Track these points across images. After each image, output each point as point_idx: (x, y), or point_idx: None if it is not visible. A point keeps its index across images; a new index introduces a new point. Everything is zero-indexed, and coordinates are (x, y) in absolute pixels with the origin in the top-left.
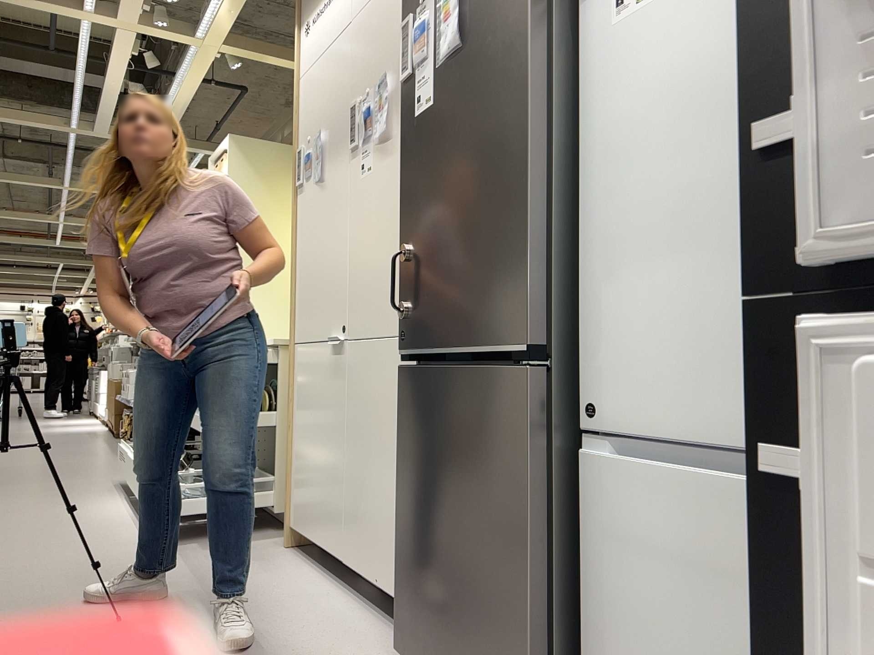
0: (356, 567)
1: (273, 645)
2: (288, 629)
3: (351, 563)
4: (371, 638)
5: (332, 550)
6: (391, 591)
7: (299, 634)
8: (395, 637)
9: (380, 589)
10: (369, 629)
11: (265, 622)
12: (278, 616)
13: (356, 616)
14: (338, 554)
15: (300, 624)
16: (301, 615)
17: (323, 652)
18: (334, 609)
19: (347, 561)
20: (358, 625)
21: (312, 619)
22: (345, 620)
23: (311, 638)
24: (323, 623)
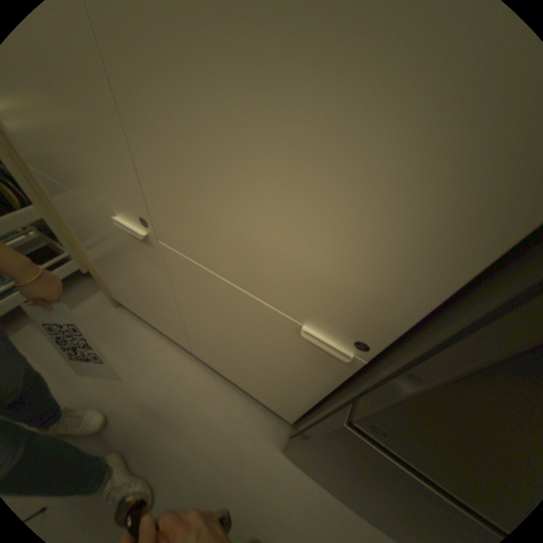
0: (208, 363)
1: (194, 468)
2: (191, 438)
3: (202, 358)
4: (248, 421)
5: (175, 339)
6: (253, 395)
7: (201, 439)
8: (260, 411)
9: (240, 386)
10: (240, 408)
11: (169, 434)
12: (173, 421)
13: (223, 393)
14: (184, 346)
15: (194, 425)
16: (187, 411)
17: (231, 458)
18: (204, 390)
19: (198, 355)
20: (231, 406)
21: (198, 413)
22: (221, 404)
23: (212, 441)
24: (208, 414)
